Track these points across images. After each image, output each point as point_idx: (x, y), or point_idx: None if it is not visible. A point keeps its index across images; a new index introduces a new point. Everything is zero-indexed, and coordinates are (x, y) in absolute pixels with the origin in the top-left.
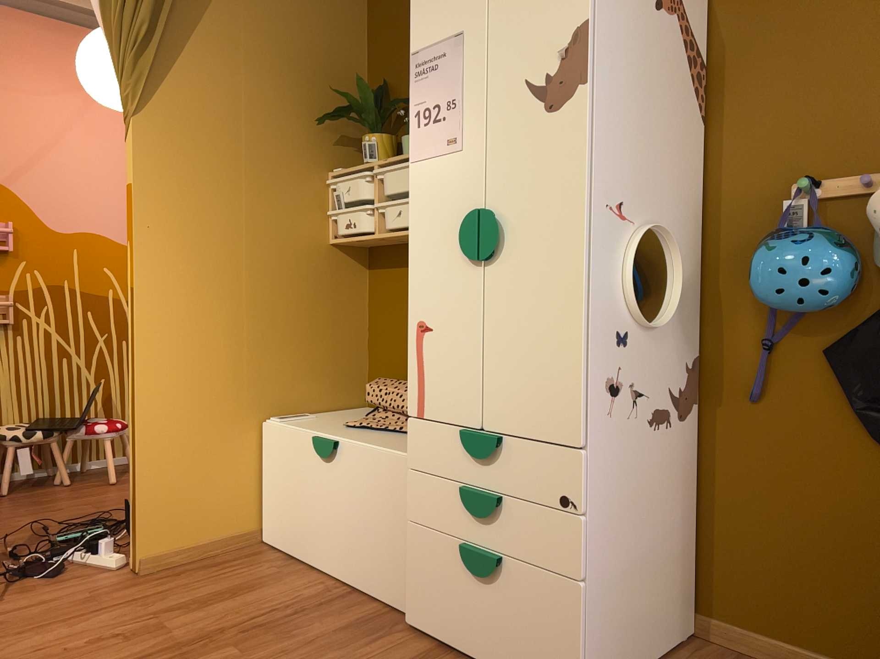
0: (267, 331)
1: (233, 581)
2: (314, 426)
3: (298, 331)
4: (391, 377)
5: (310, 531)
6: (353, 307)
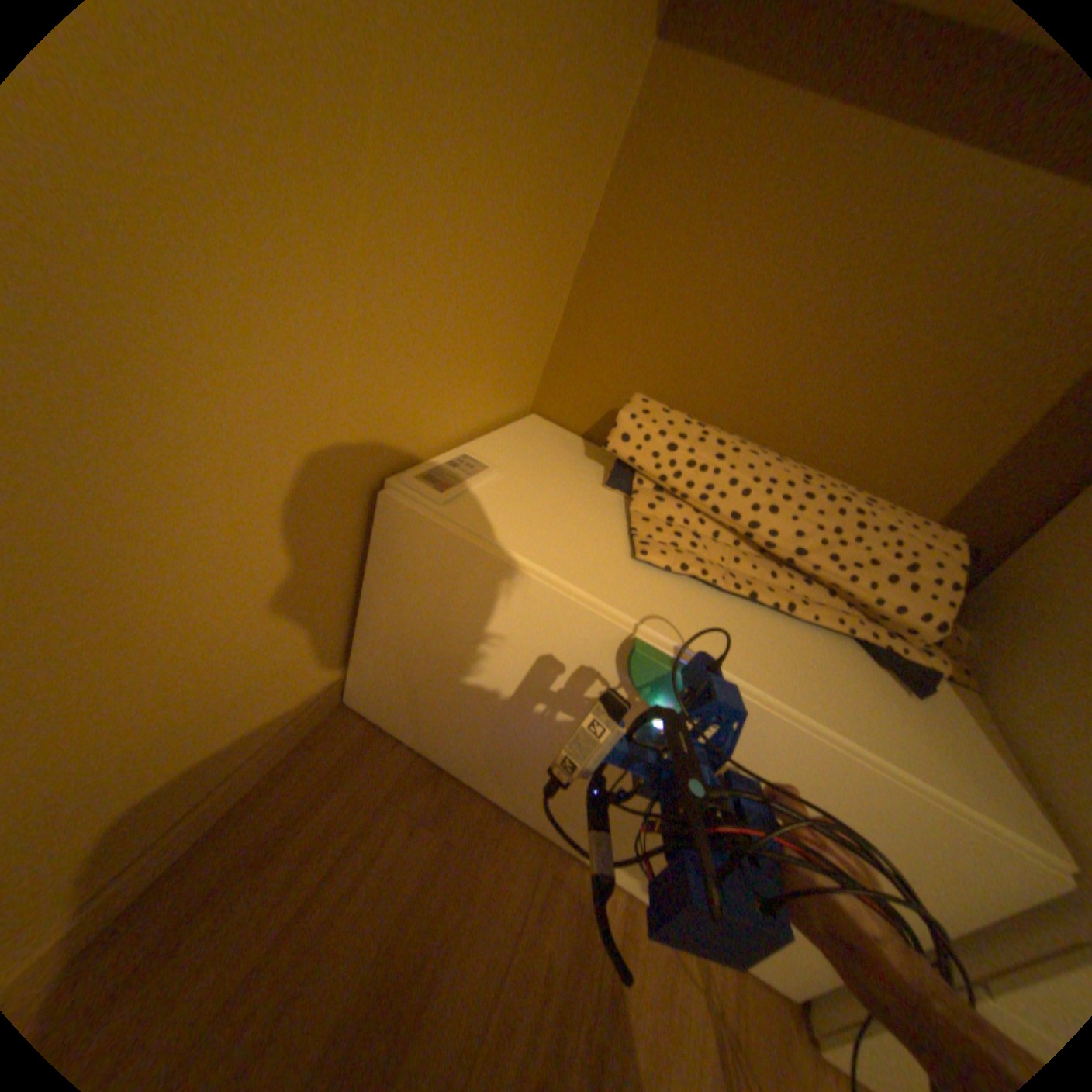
0: (449, 172)
1: (370, 939)
2: (584, 559)
3: (509, 199)
4: (632, 380)
5: (530, 769)
6: (602, 162)
